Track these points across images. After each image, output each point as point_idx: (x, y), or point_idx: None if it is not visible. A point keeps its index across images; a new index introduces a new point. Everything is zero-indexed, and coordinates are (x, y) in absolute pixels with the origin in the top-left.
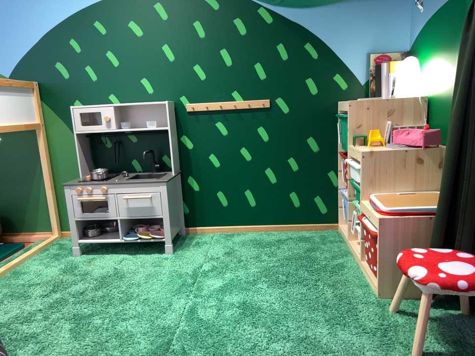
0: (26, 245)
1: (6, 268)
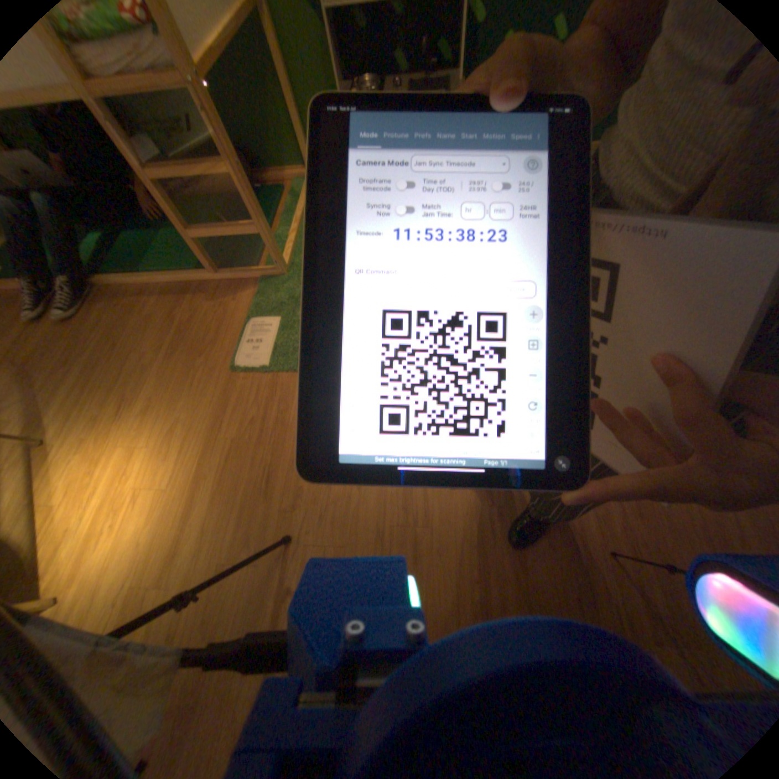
0: (281, 185)
1: (295, 221)
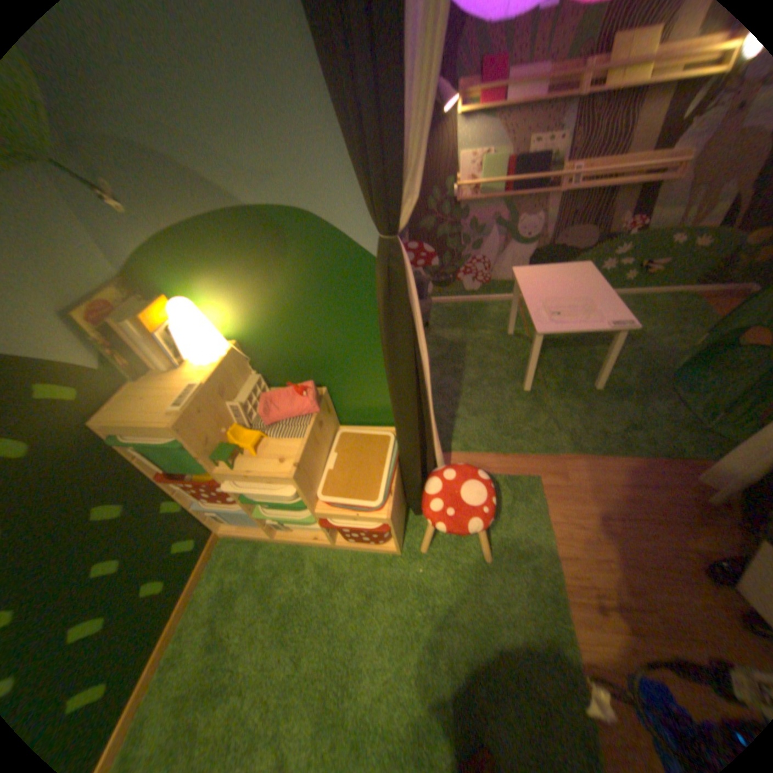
0: None
1: None
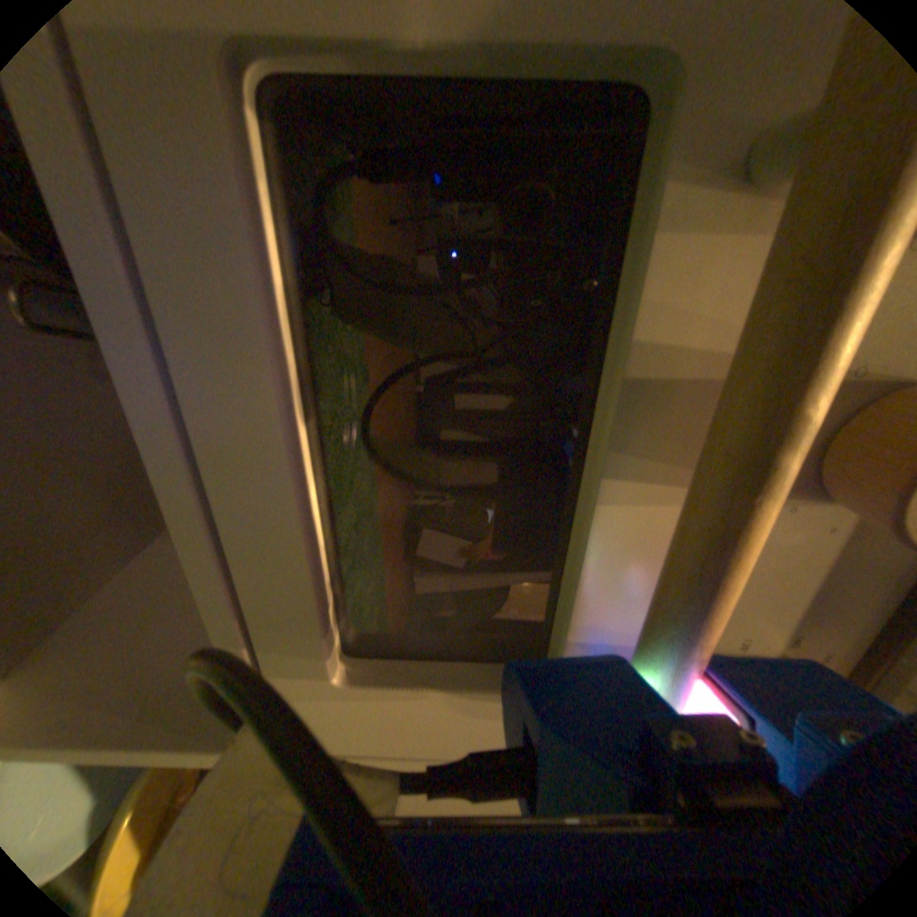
0: None
1: None
